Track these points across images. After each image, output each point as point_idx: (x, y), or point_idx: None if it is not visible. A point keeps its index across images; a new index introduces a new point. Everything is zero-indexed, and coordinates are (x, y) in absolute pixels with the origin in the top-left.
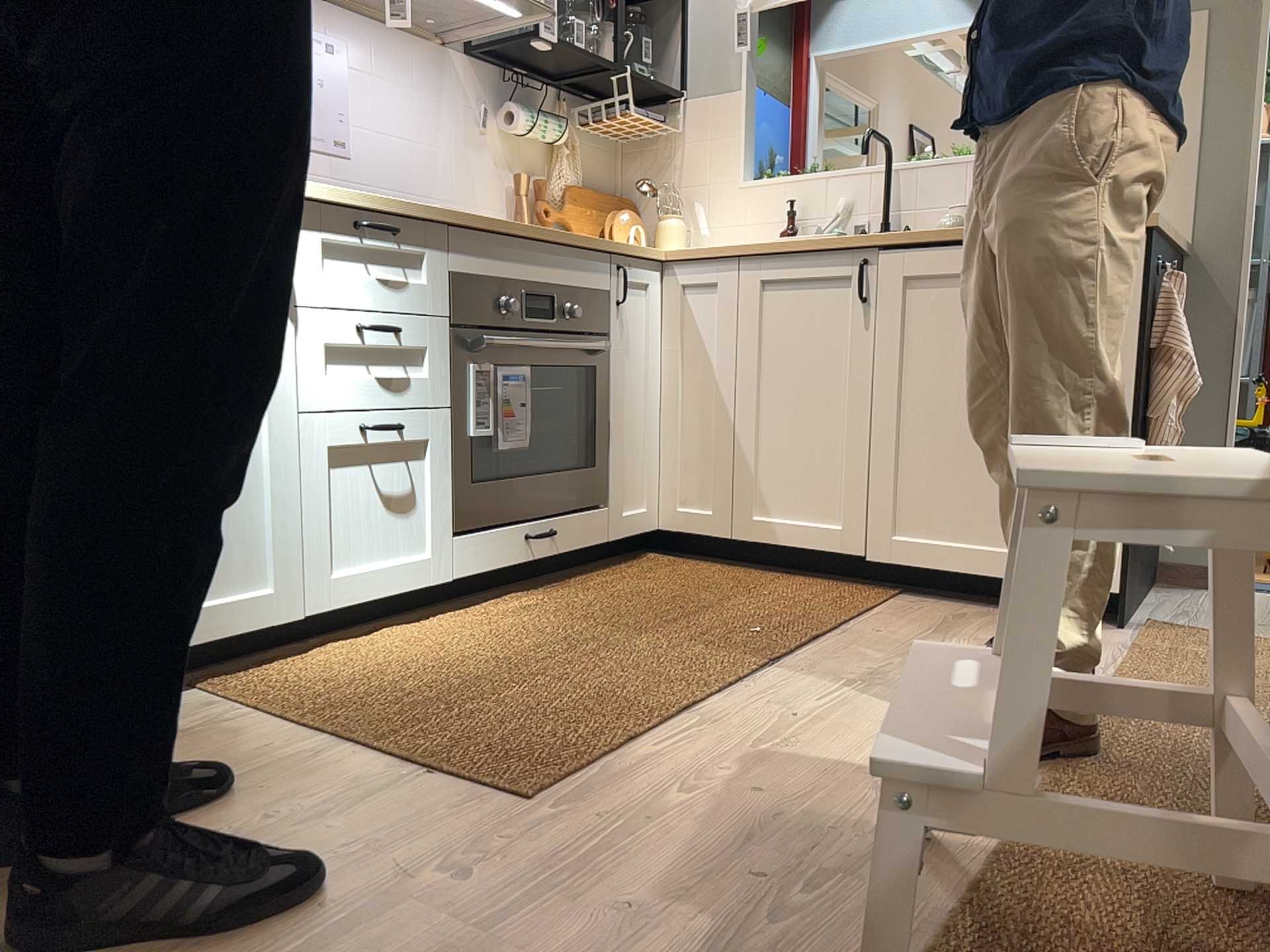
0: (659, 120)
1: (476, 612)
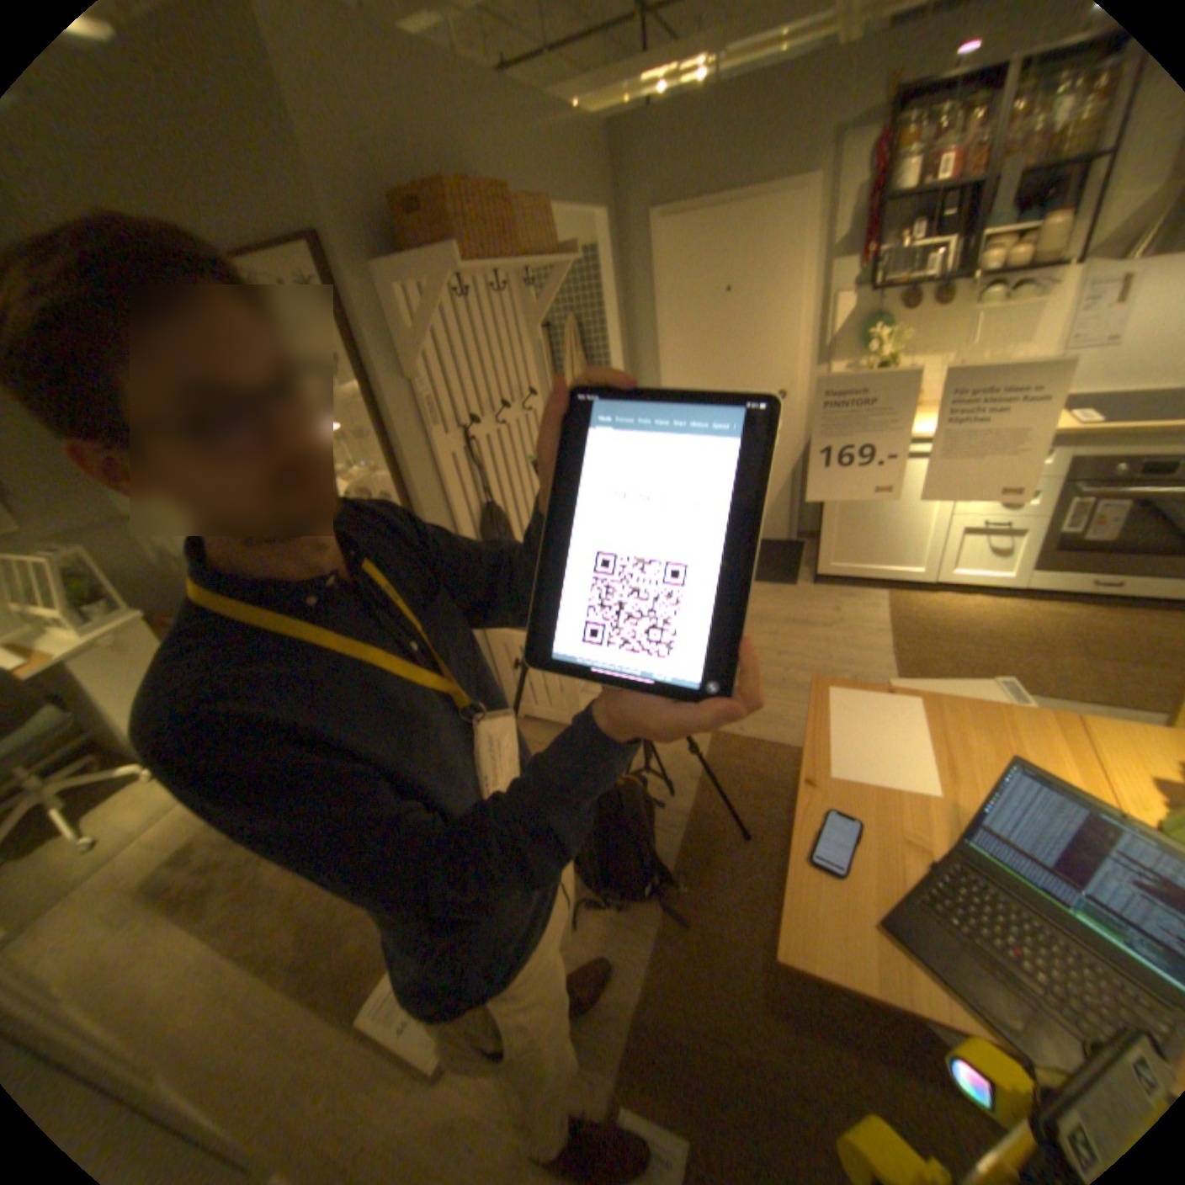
0: None
1: (1042, 605)
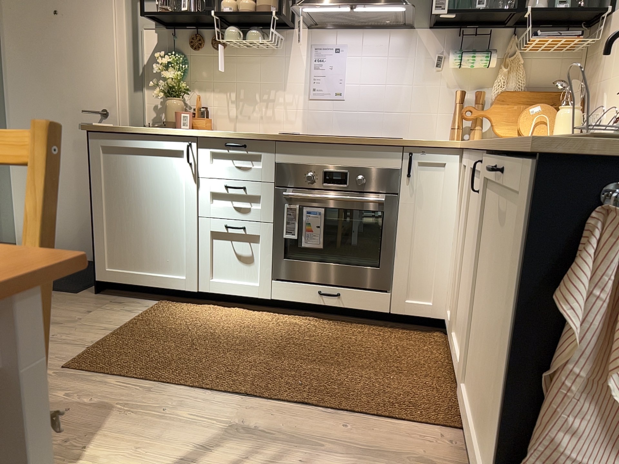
0: (572, 36)
1: (285, 318)
